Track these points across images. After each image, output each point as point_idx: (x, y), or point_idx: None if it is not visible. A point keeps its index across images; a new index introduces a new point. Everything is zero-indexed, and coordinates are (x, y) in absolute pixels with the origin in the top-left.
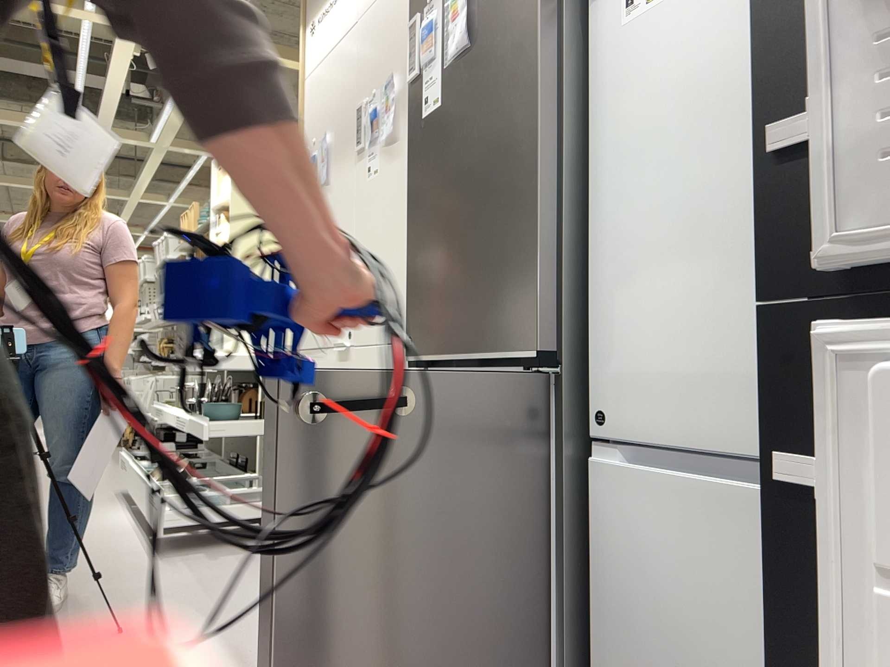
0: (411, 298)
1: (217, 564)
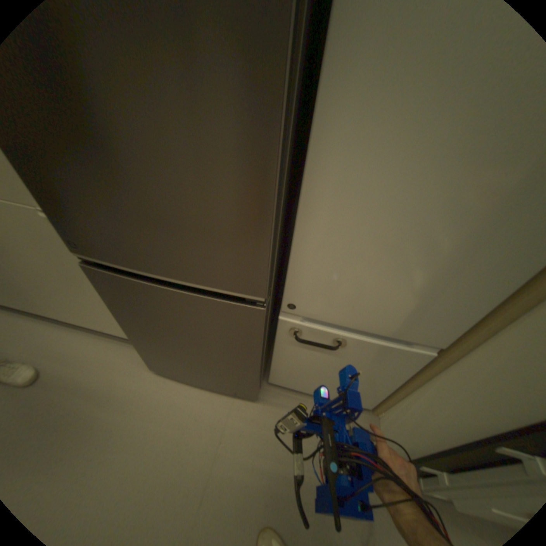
0: (48, 204)
1: None
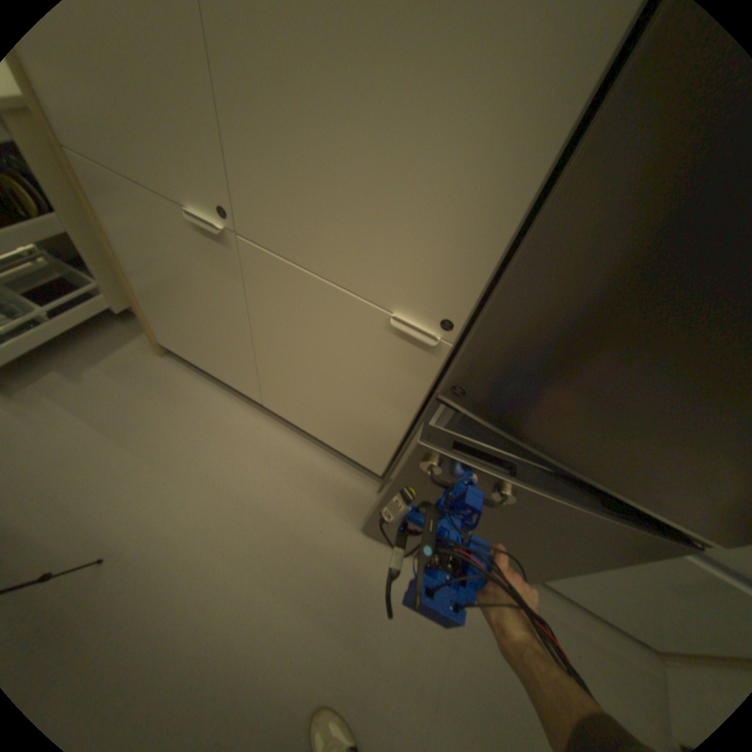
0: (484, 348)
1: (88, 388)
